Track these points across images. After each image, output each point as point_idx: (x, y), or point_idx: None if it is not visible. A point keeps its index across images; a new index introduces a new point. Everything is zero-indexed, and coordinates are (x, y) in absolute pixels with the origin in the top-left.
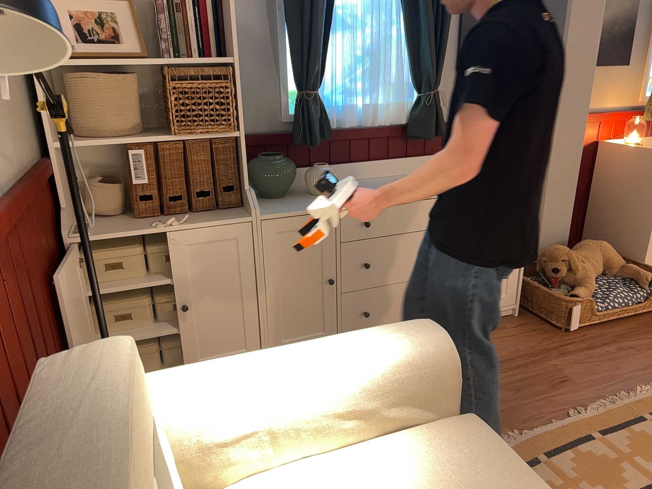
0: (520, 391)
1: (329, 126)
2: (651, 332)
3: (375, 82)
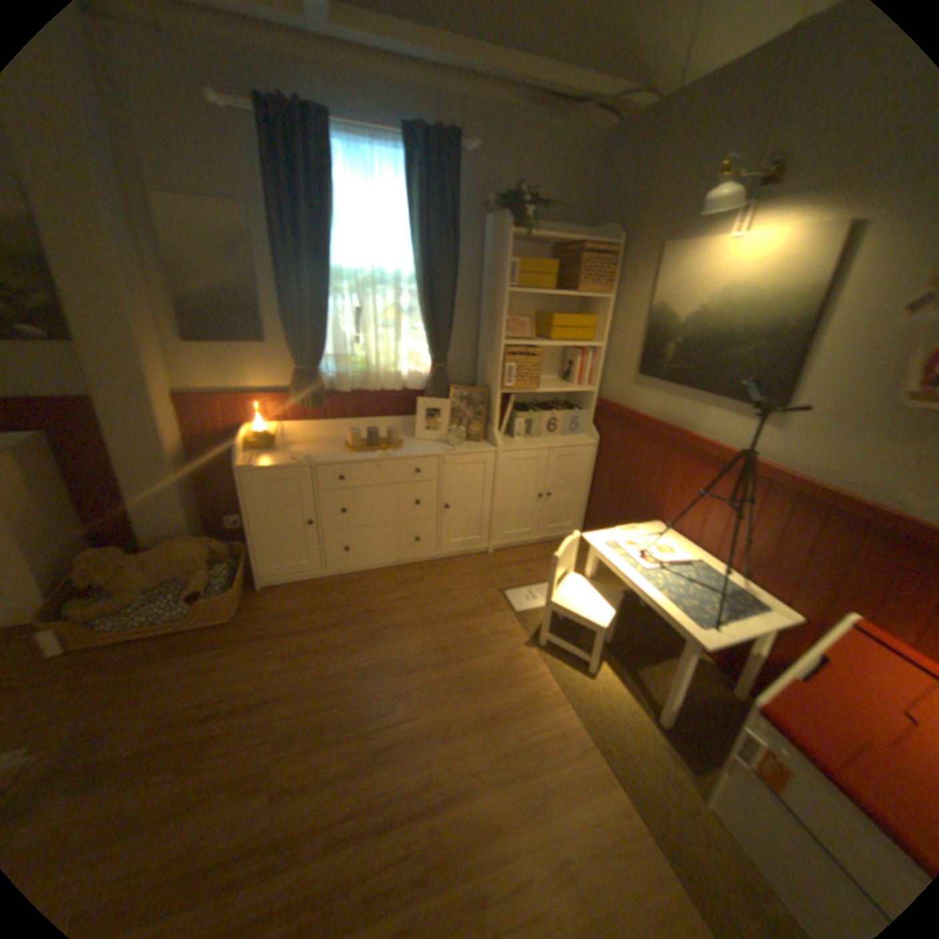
0: None
1: None
2: (153, 663)
3: None
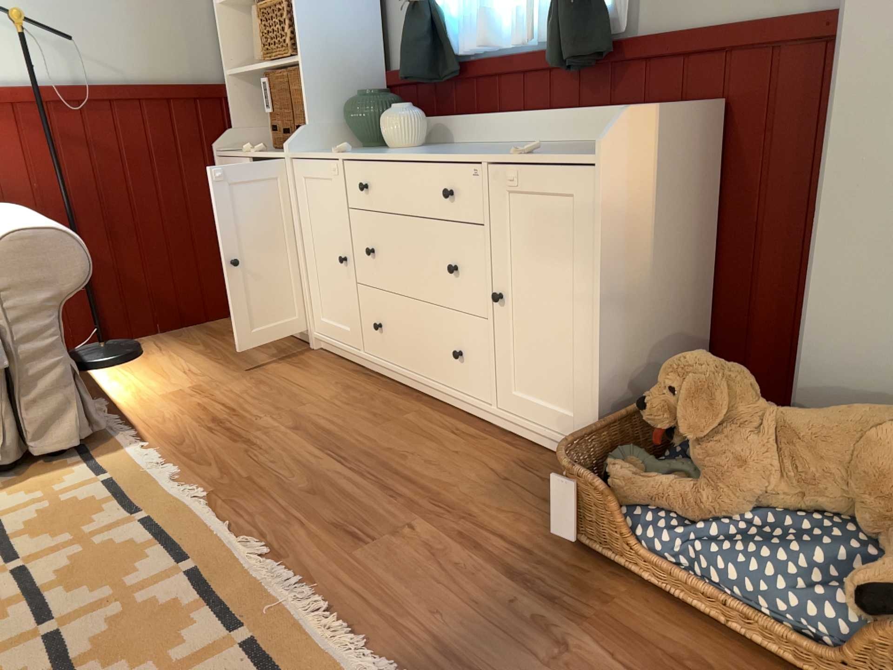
0: (314, 495)
1: (453, 54)
2: None
3: None
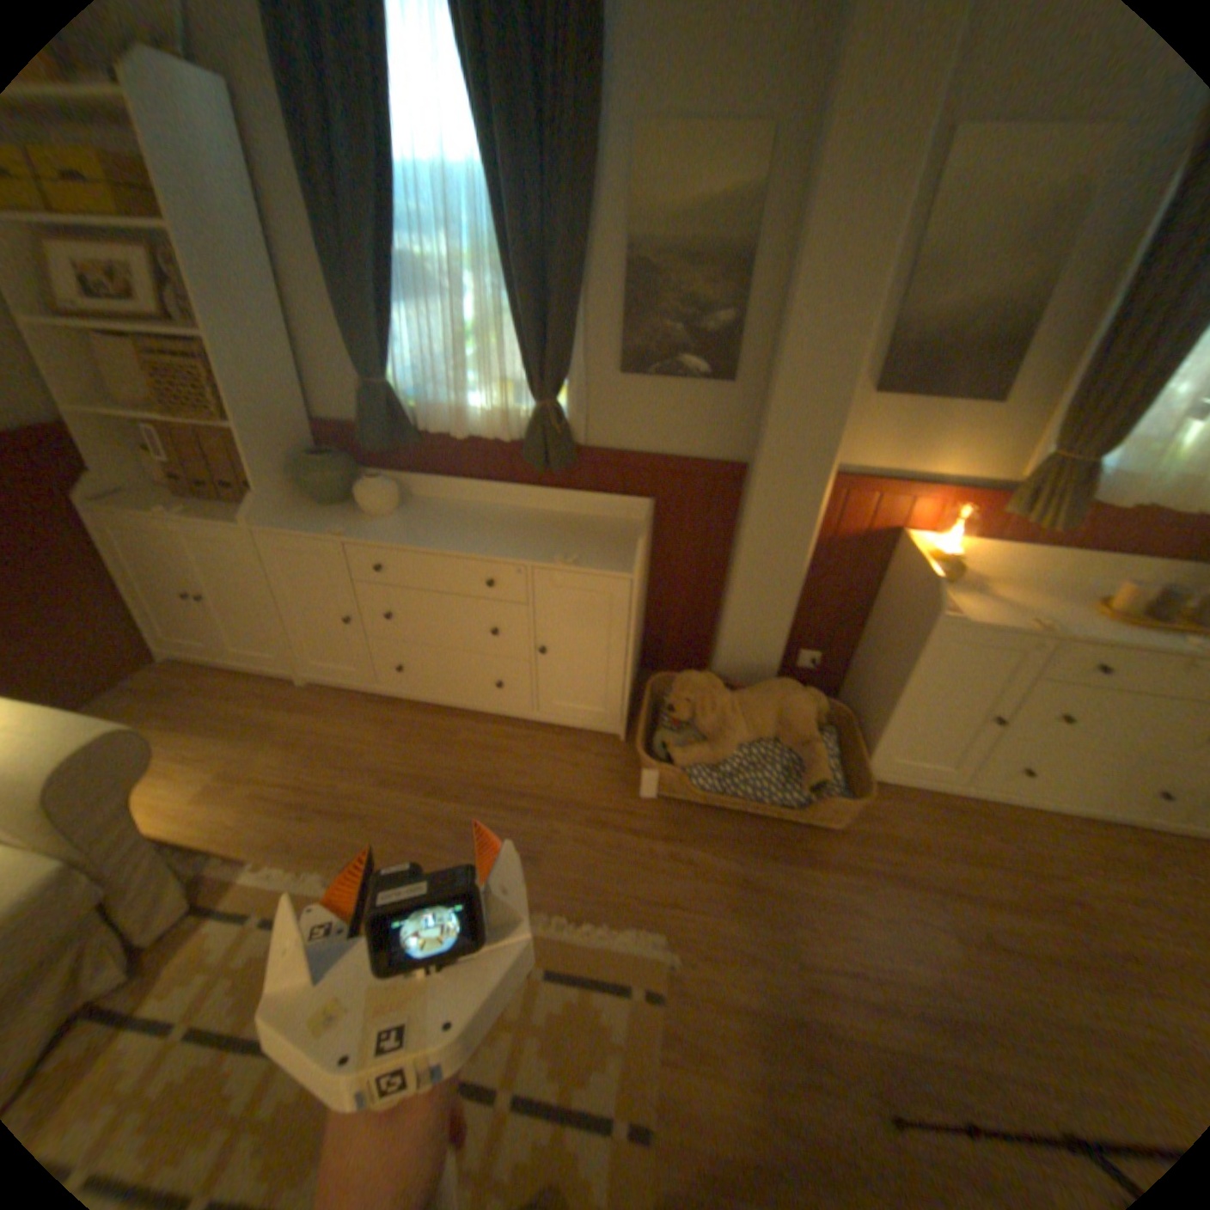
0: (467, 839)
1: (416, 428)
2: (765, 857)
3: (459, 379)
